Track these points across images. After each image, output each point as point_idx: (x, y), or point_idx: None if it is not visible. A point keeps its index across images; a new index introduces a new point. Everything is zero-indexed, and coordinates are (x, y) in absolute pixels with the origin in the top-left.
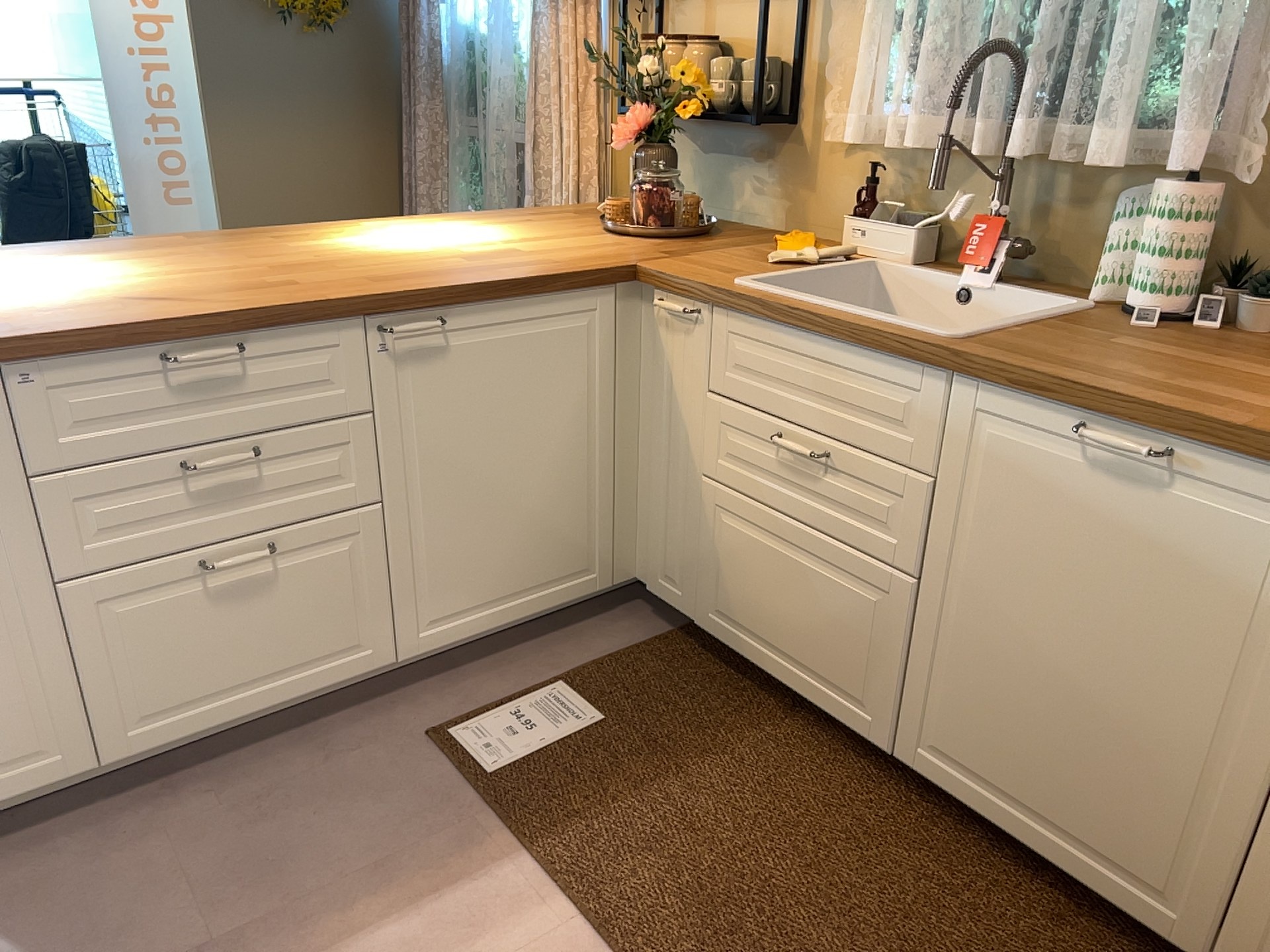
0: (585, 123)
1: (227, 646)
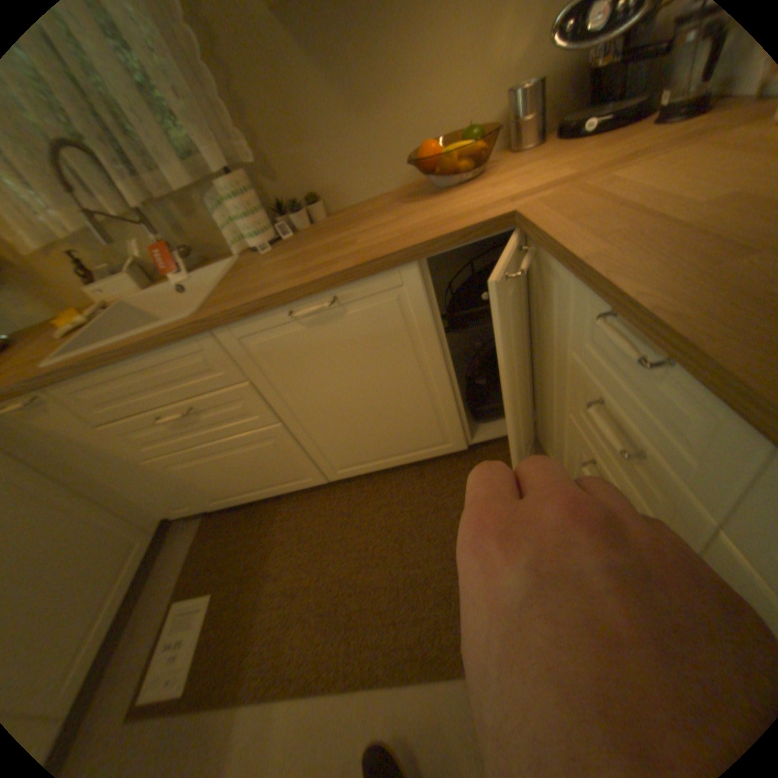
0: None
1: None
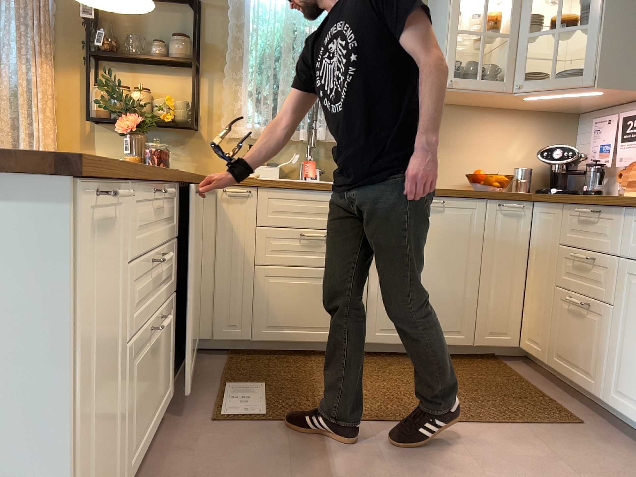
0: (48, 125)
1: (147, 392)
